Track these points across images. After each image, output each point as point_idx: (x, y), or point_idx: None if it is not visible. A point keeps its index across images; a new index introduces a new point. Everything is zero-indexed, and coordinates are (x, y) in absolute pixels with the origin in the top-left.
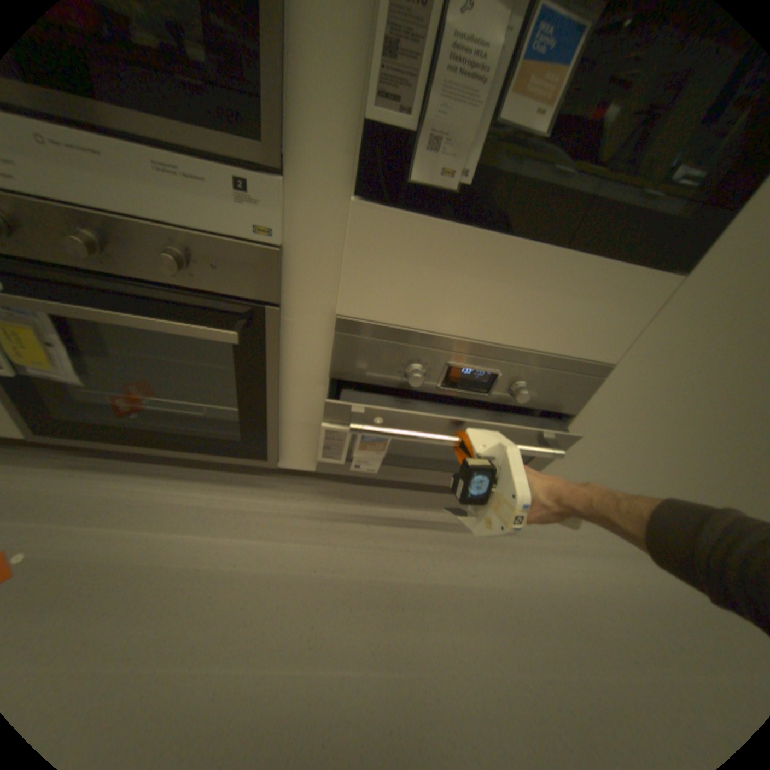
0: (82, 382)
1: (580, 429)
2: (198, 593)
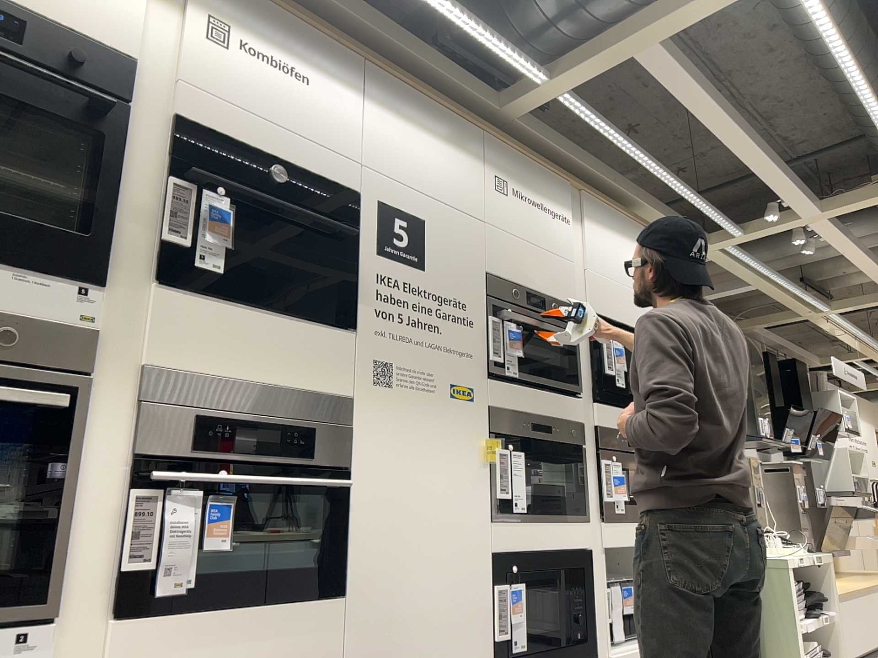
0: None
1: None
2: None
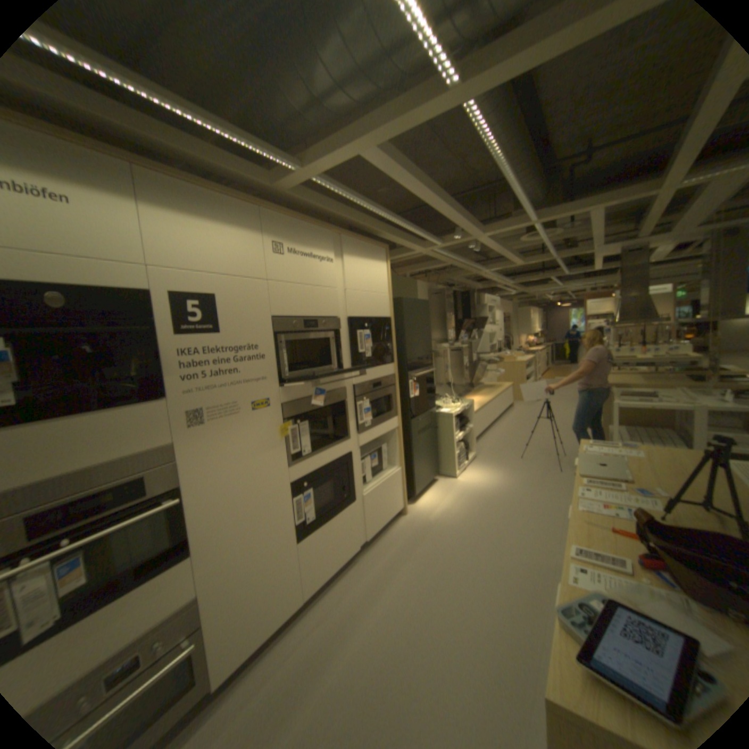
0: None
1: (209, 629)
2: None
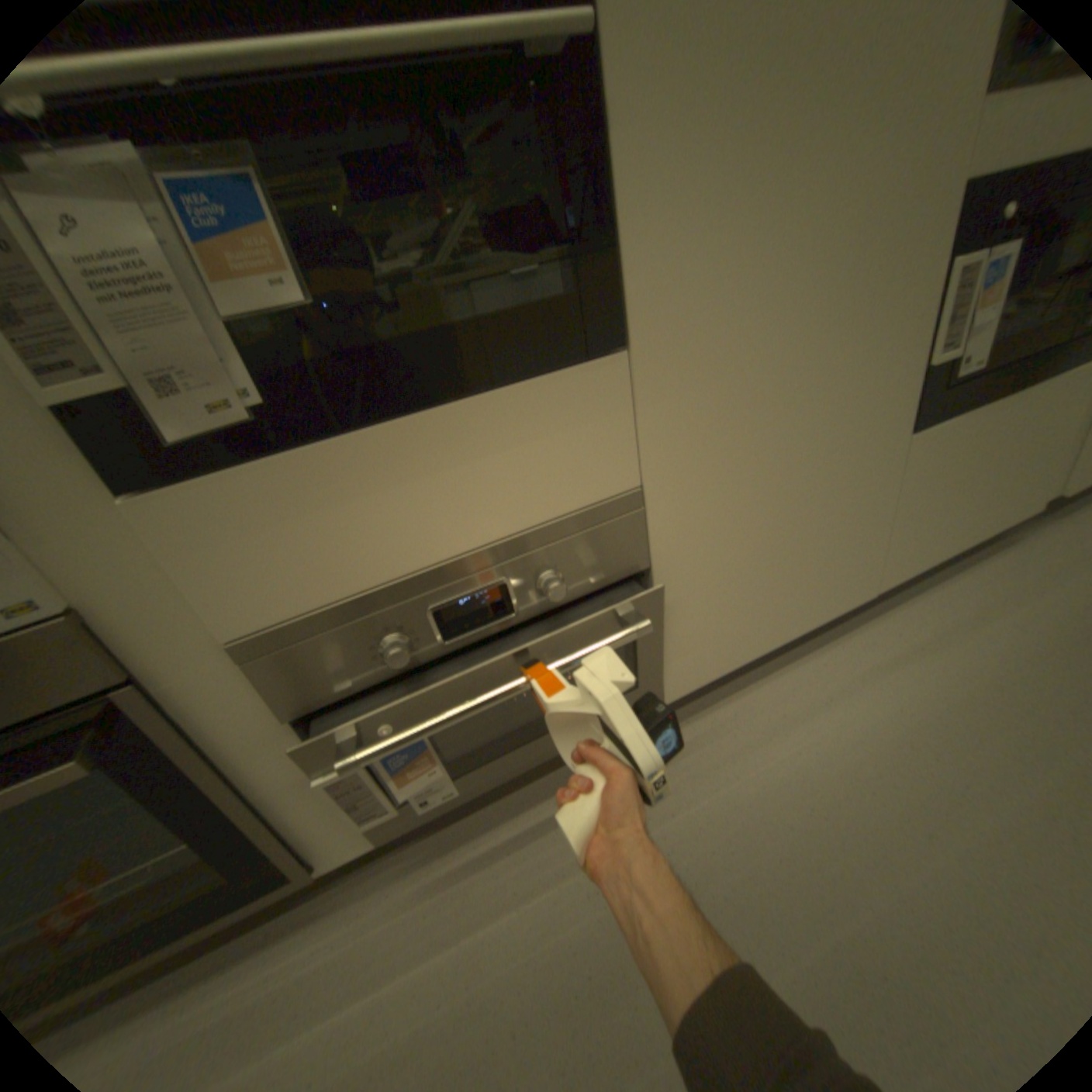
0: None
1: (668, 578)
2: None
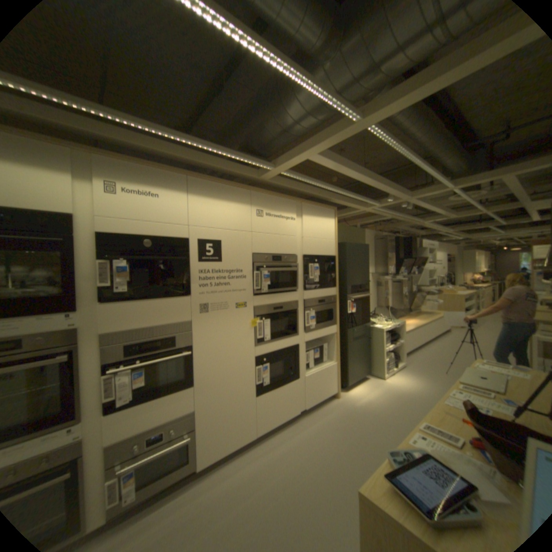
0: None
1: (199, 433)
2: None
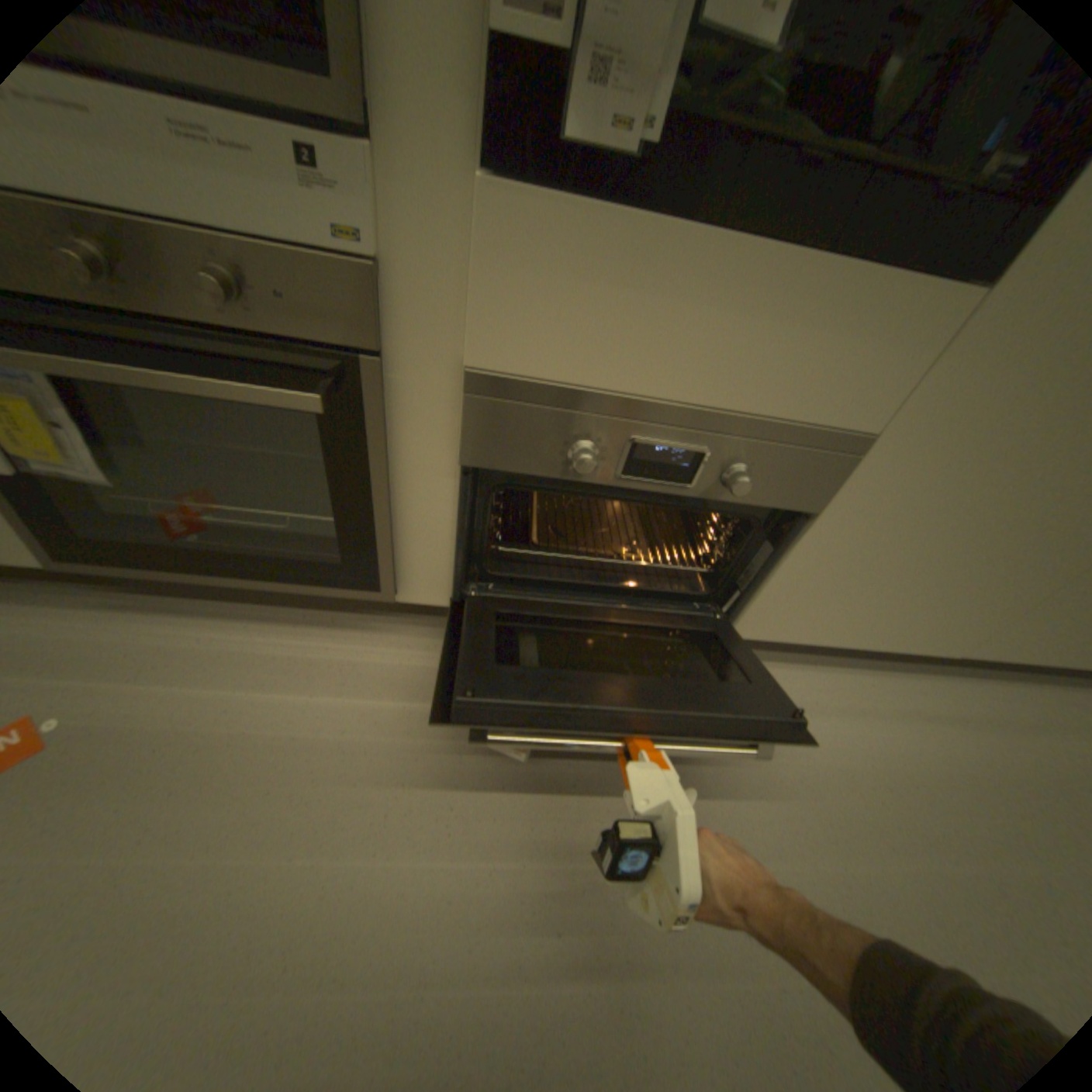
0: (108, 482)
1: (824, 535)
2: (293, 767)
